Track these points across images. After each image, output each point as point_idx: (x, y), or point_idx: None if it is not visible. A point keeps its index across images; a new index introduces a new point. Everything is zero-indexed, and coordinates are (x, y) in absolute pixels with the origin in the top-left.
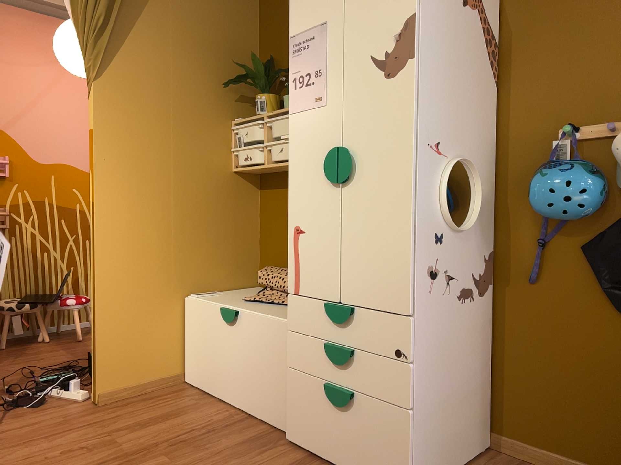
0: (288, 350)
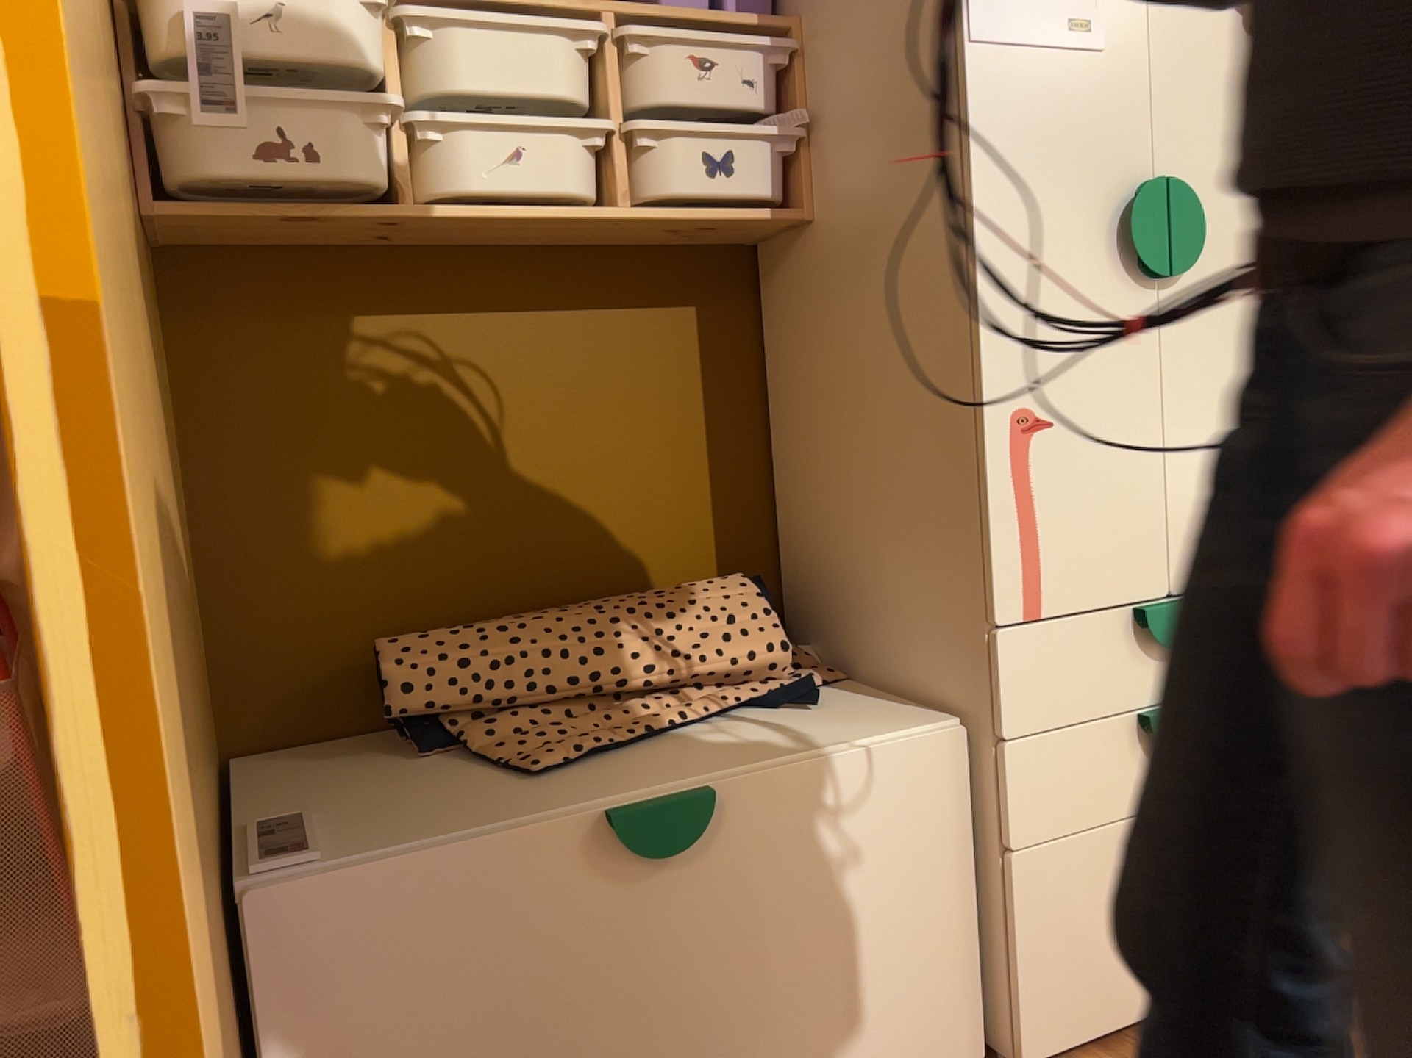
0: (1007, 802)
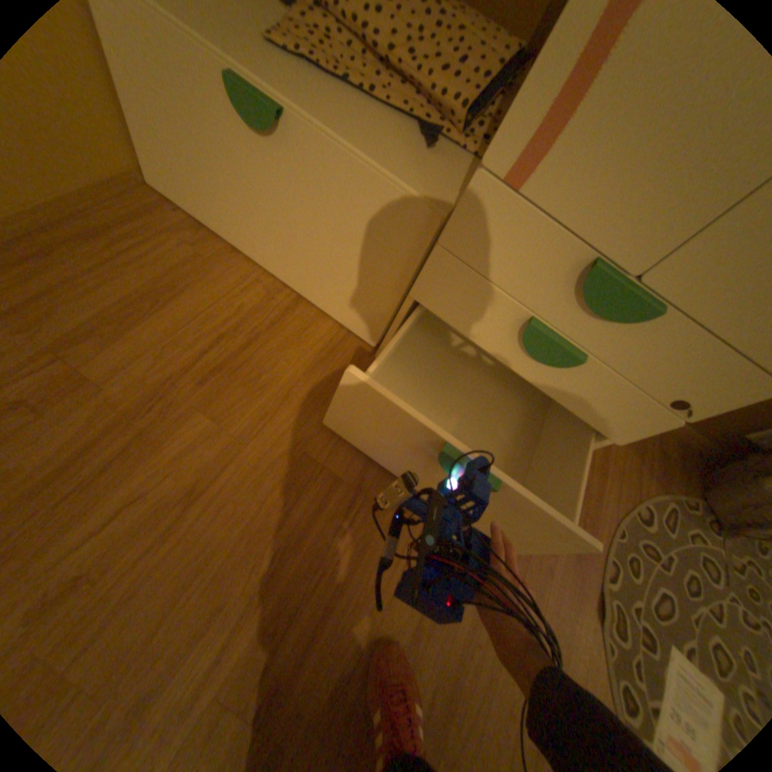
0: (424, 272)
